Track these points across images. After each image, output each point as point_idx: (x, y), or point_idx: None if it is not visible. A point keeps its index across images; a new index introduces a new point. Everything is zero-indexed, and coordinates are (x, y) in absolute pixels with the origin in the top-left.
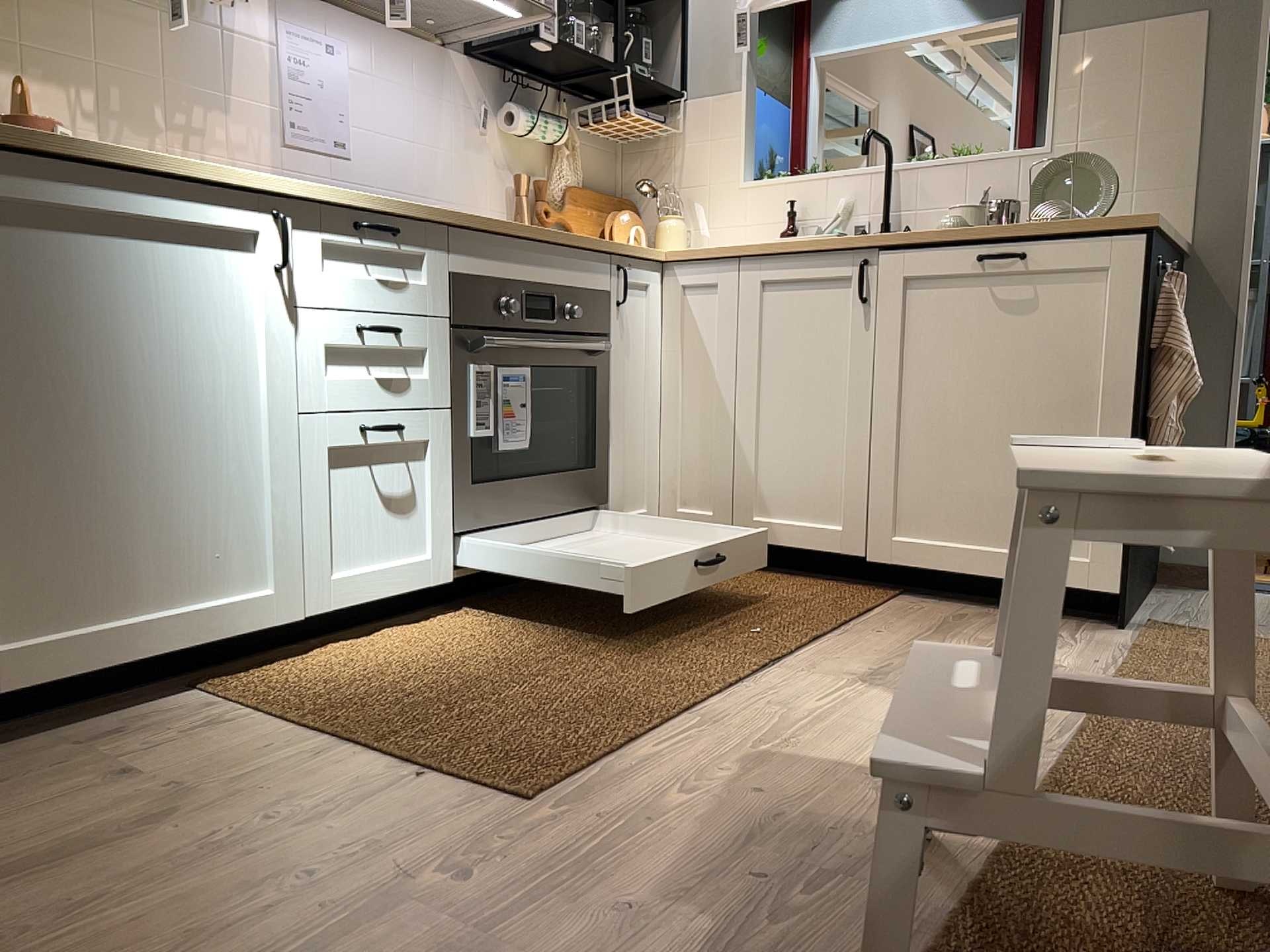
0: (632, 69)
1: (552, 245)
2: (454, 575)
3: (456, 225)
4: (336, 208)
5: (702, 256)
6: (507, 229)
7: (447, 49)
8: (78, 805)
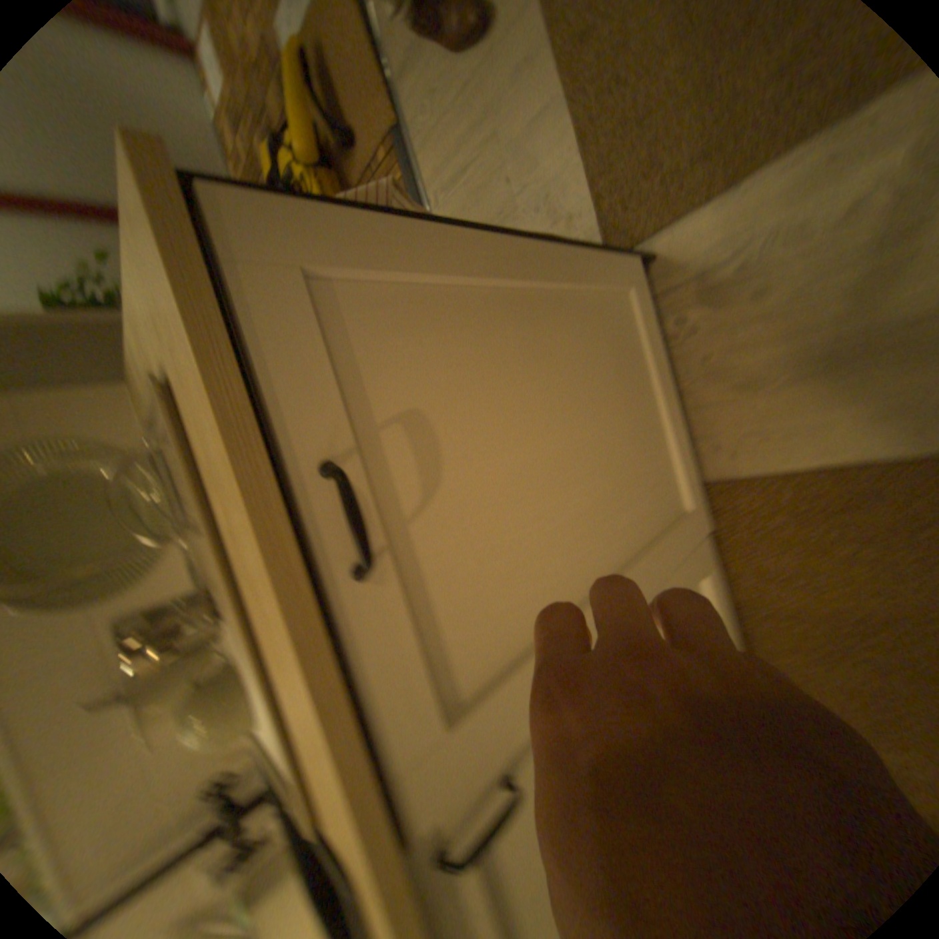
0: None
1: None
2: None
3: None
4: None
5: None
6: None
7: None
8: None
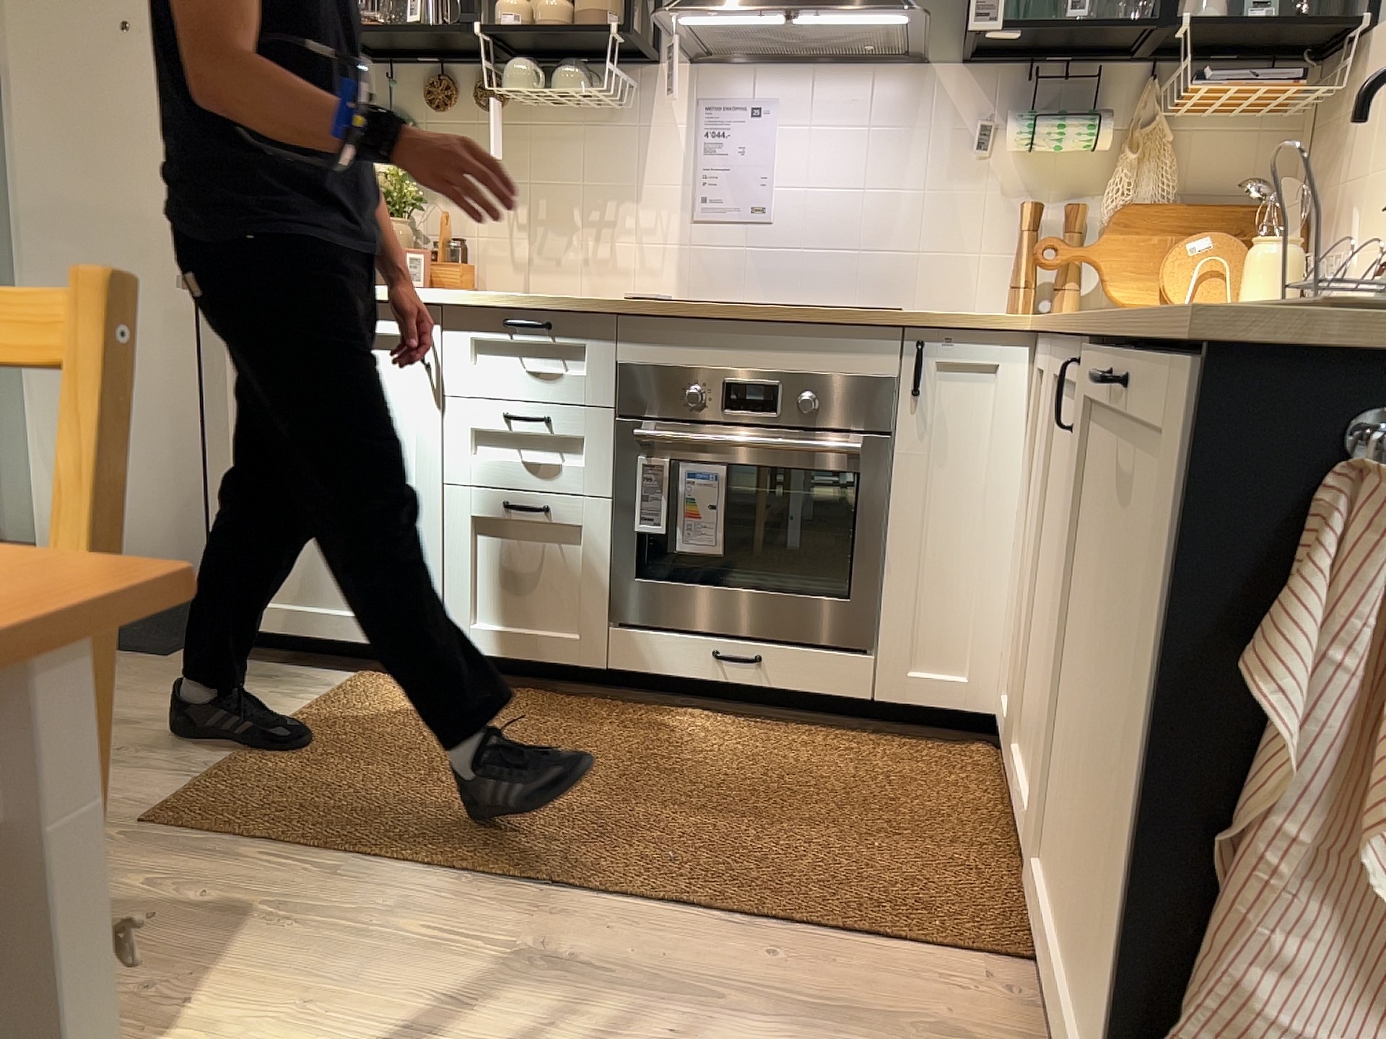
0: (1225, 9)
1: (779, 325)
2: (608, 666)
3: (621, 313)
4: (481, 309)
5: (1043, 333)
6: (694, 312)
7: (925, 62)
8: (152, 702)
